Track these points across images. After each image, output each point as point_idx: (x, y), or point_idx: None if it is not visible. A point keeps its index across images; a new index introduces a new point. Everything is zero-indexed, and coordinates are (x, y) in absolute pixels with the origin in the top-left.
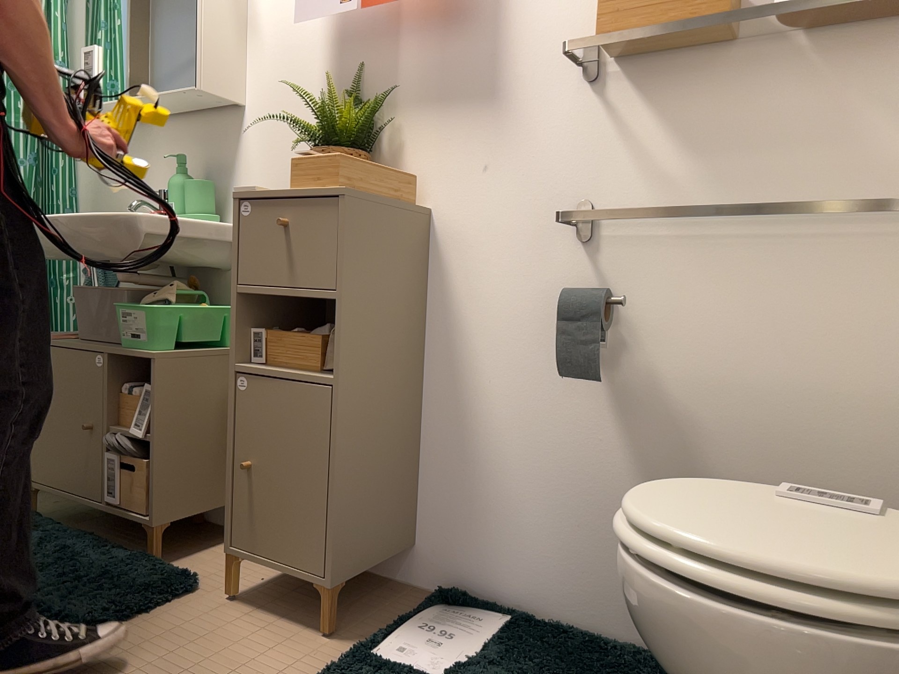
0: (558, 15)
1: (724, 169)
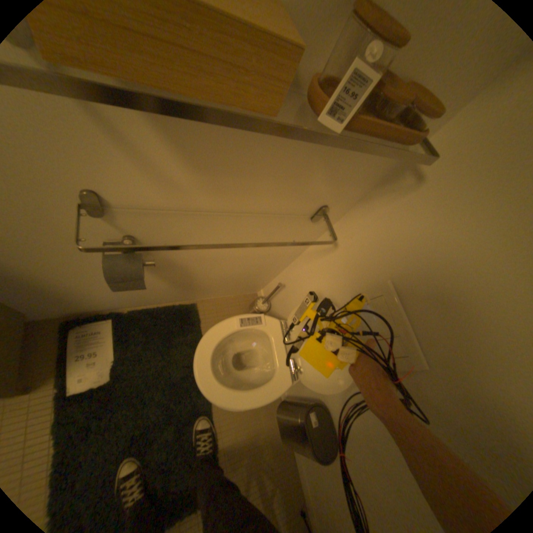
0: None
1: (226, 182)
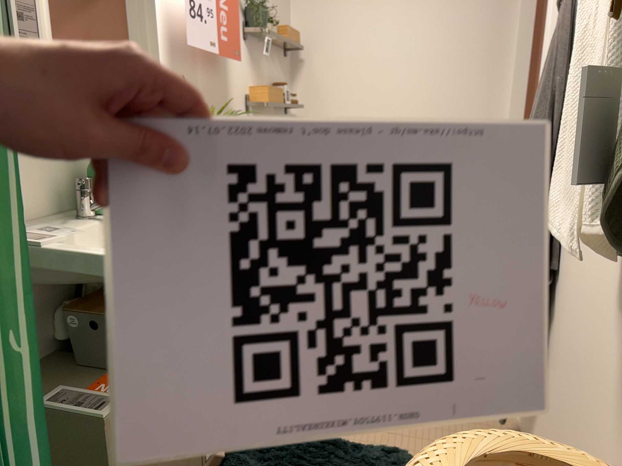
0: (241, 79)
1: None
